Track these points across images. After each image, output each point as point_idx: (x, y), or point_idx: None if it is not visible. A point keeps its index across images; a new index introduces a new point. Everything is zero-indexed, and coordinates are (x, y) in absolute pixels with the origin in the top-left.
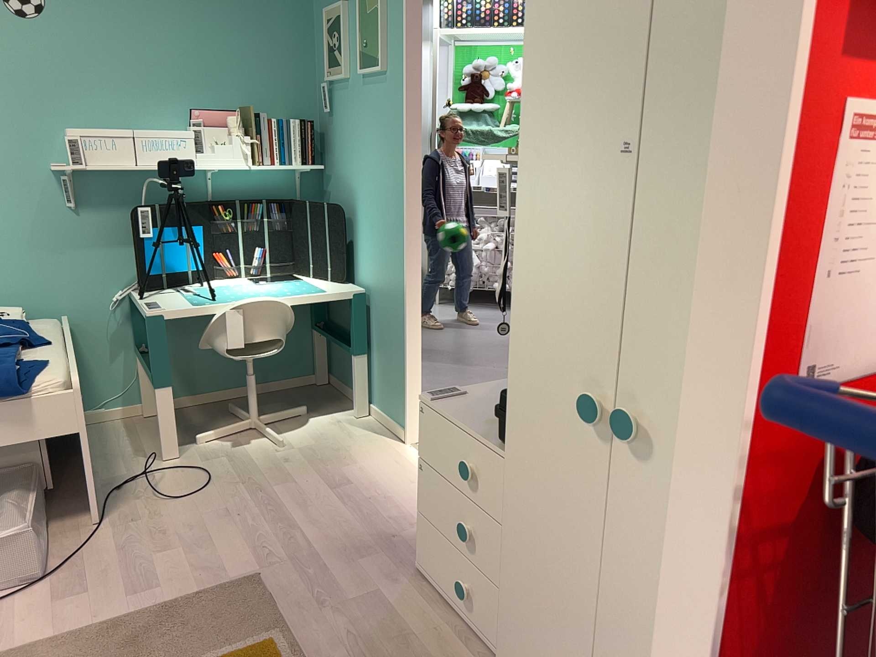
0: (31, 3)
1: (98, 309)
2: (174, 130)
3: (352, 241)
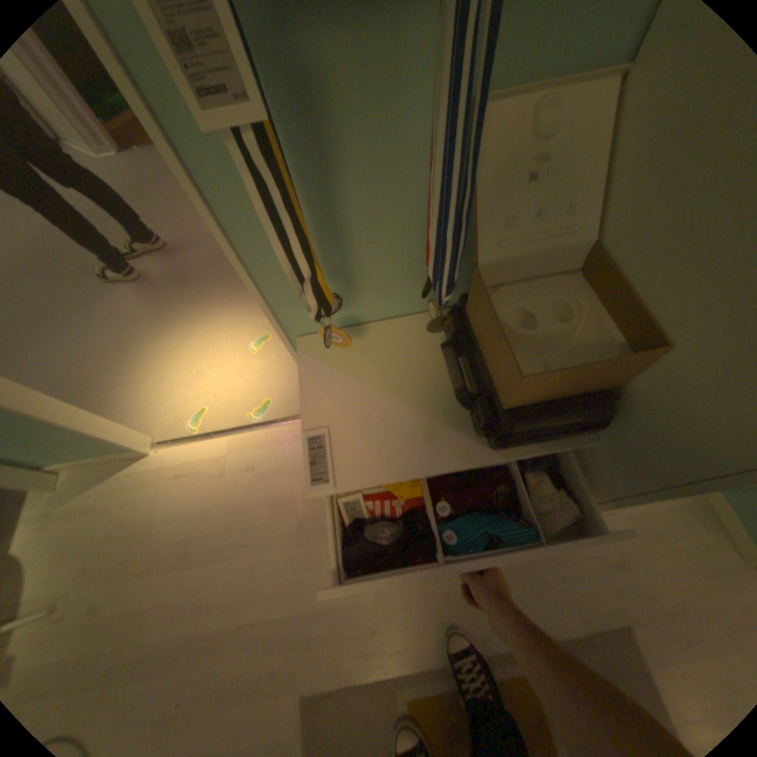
0: None
1: None
2: None
3: None
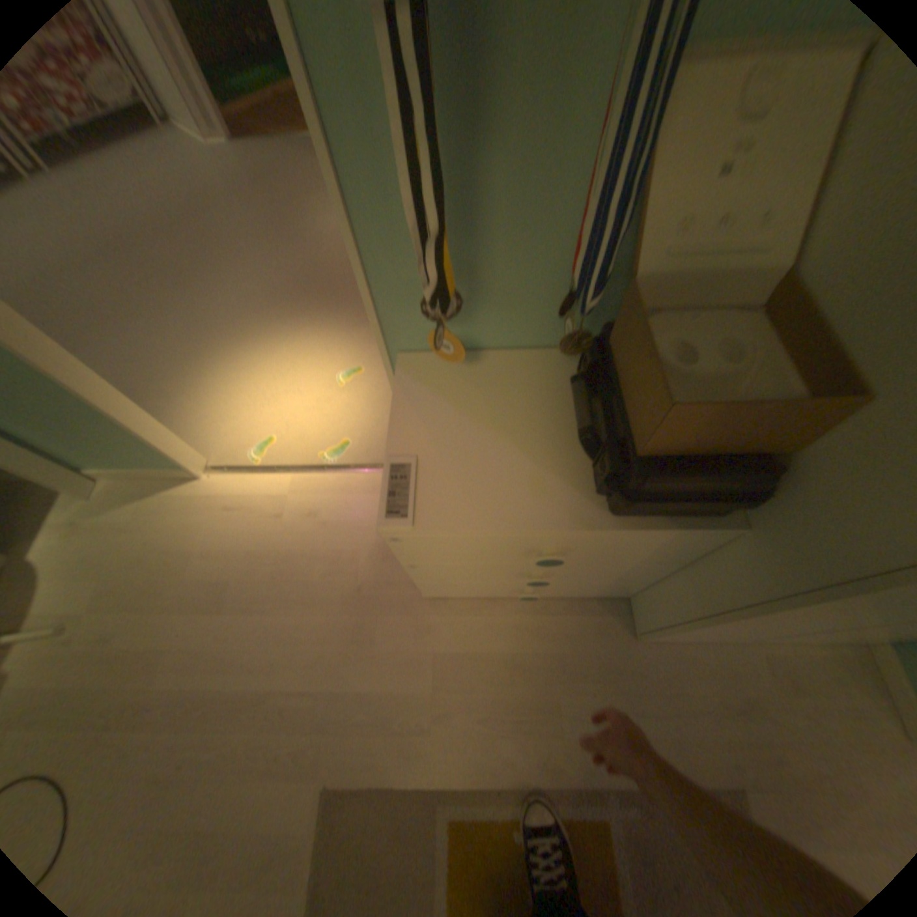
0: None
1: None
2: None
3: None
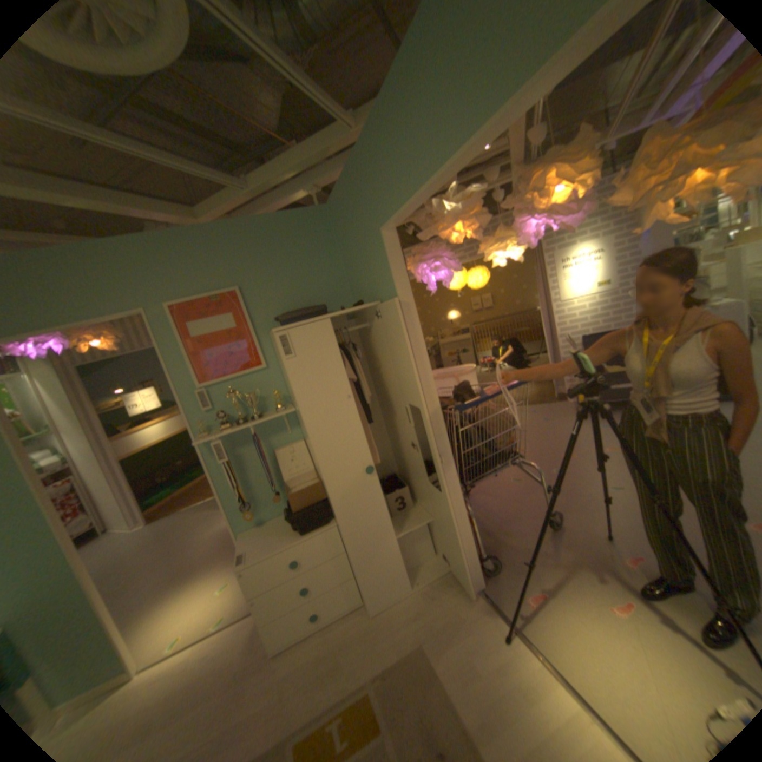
0: None
1: None
2: None
3: None
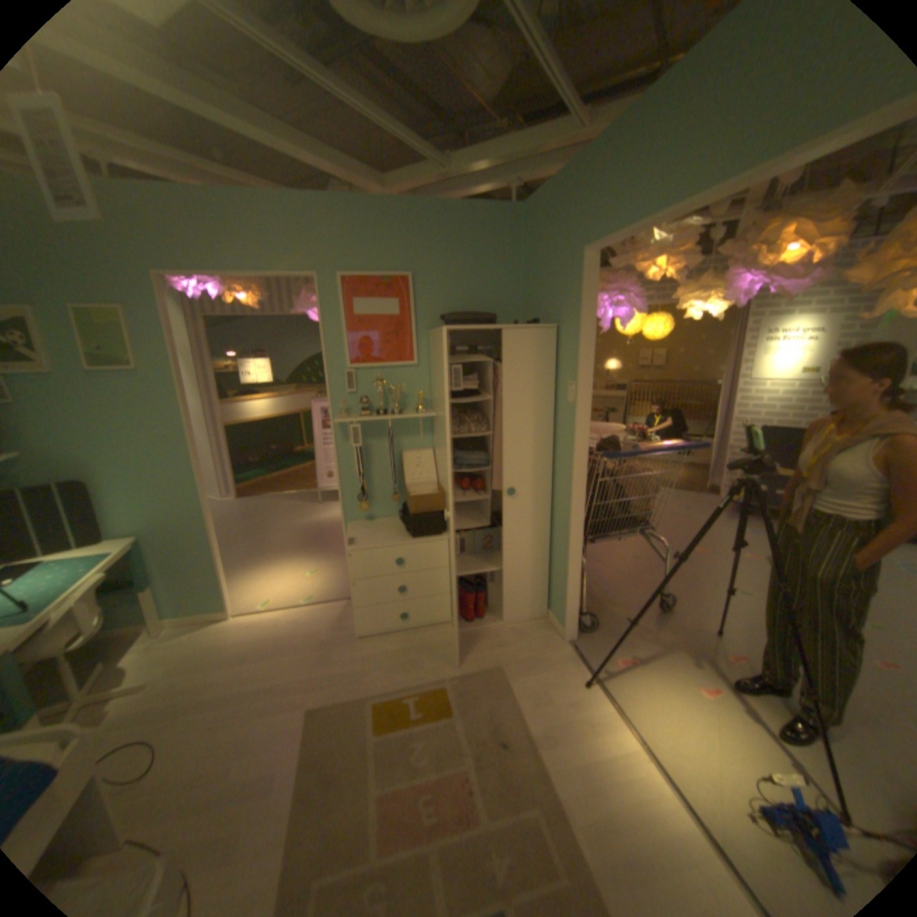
0: None
1: None
2: None
3: (91, 508)
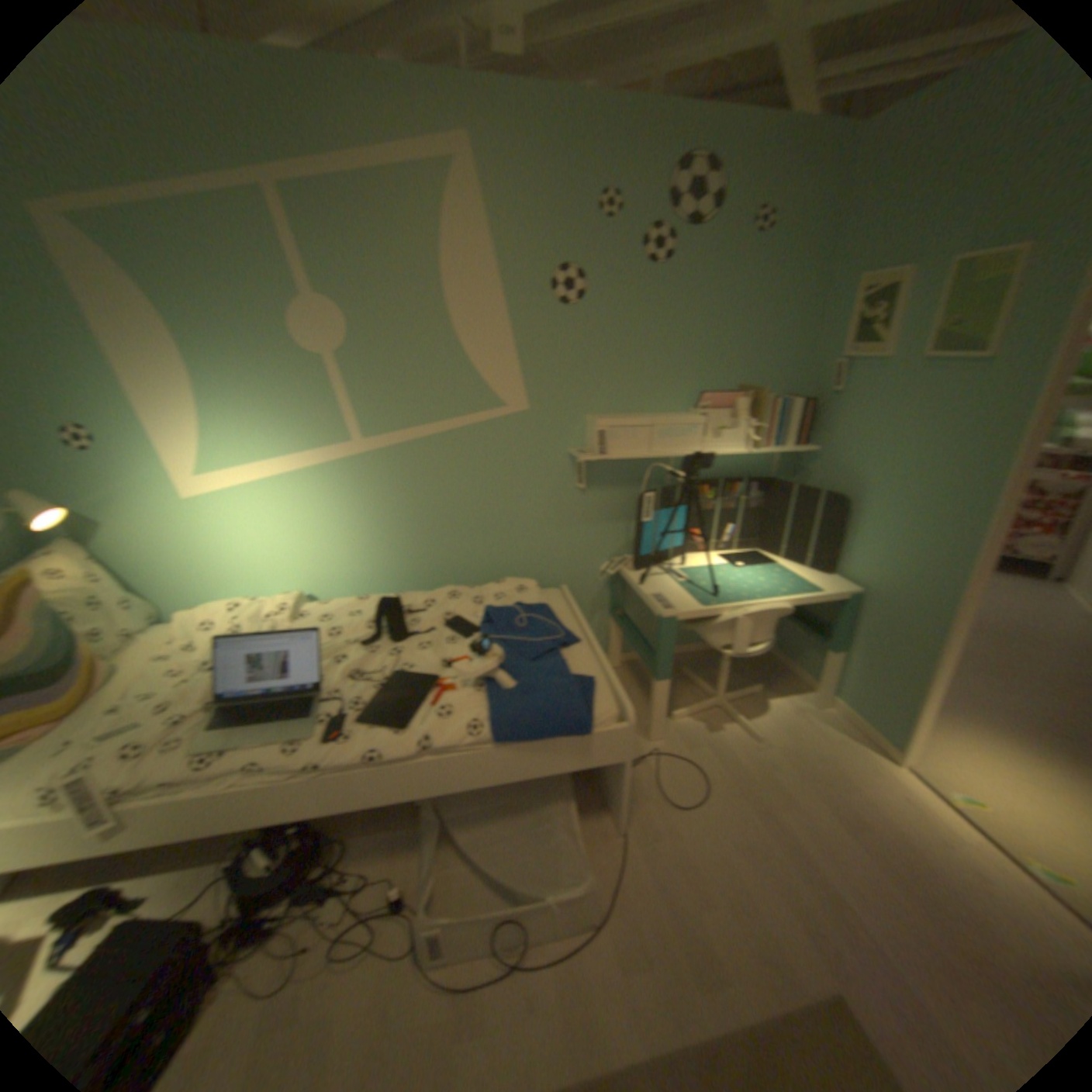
0: (570, 289)
1: (583, 576)
2: (673, 410)
3: (844, 531)
